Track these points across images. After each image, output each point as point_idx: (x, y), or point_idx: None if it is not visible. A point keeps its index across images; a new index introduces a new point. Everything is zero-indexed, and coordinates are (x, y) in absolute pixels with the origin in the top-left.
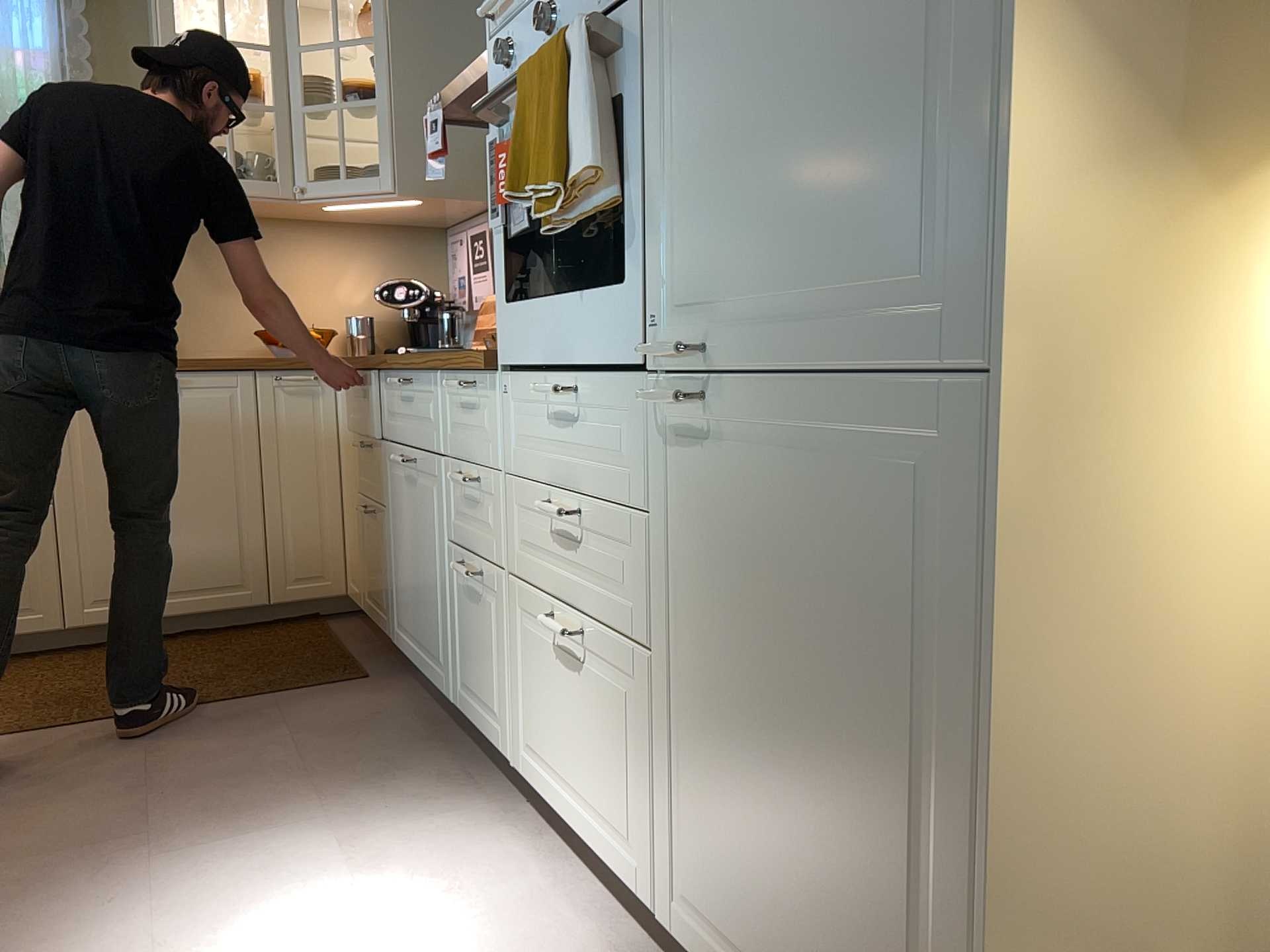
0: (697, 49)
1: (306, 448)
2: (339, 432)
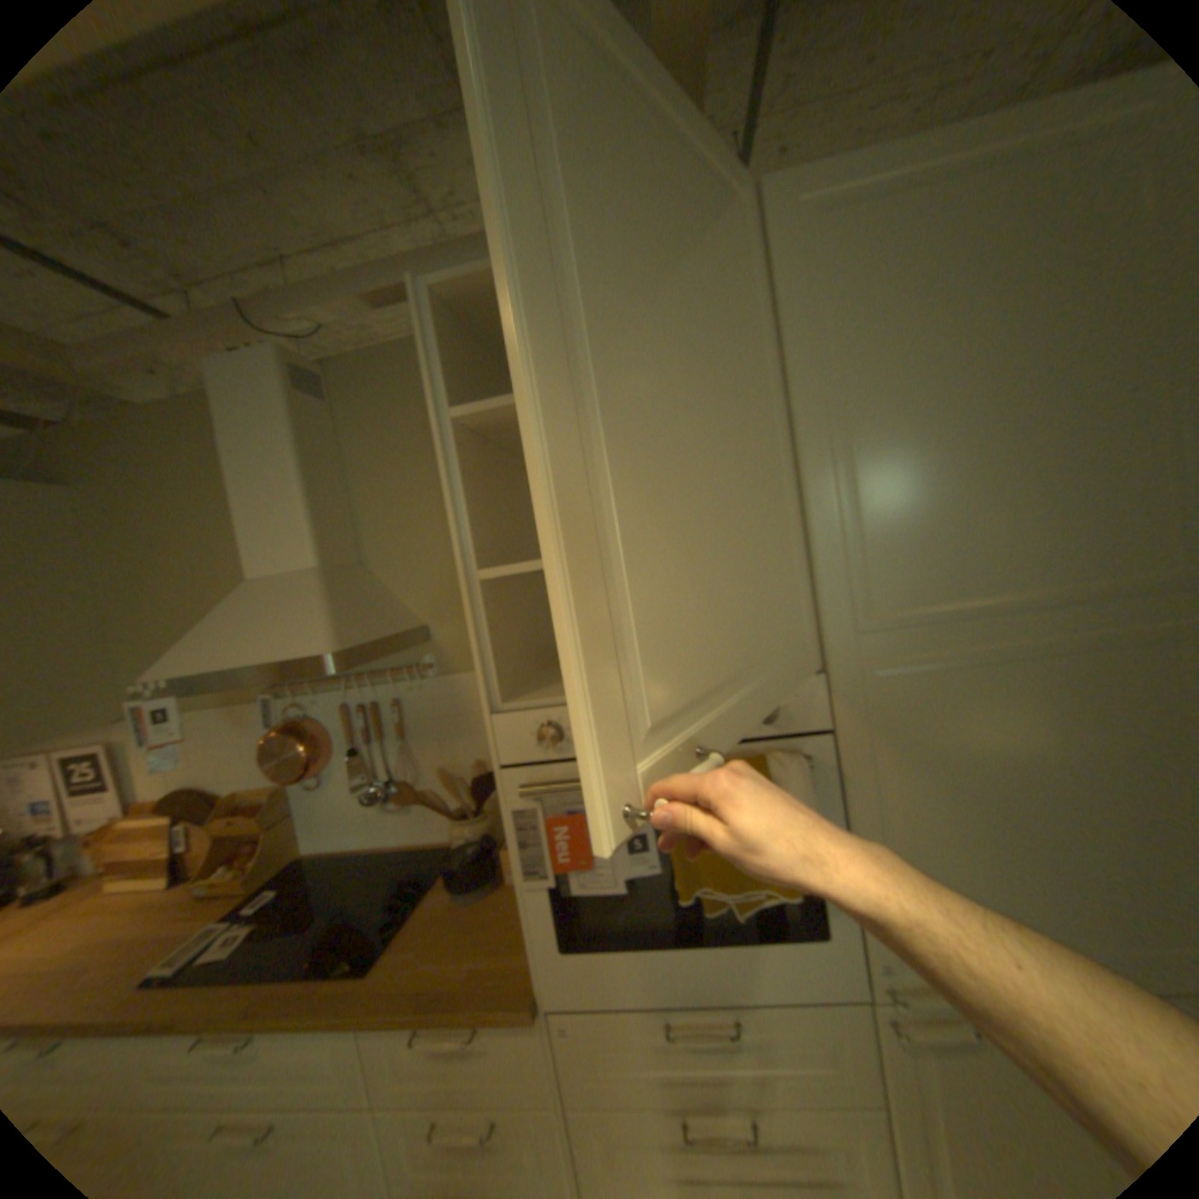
0: (920, 789)
1: None
2: None
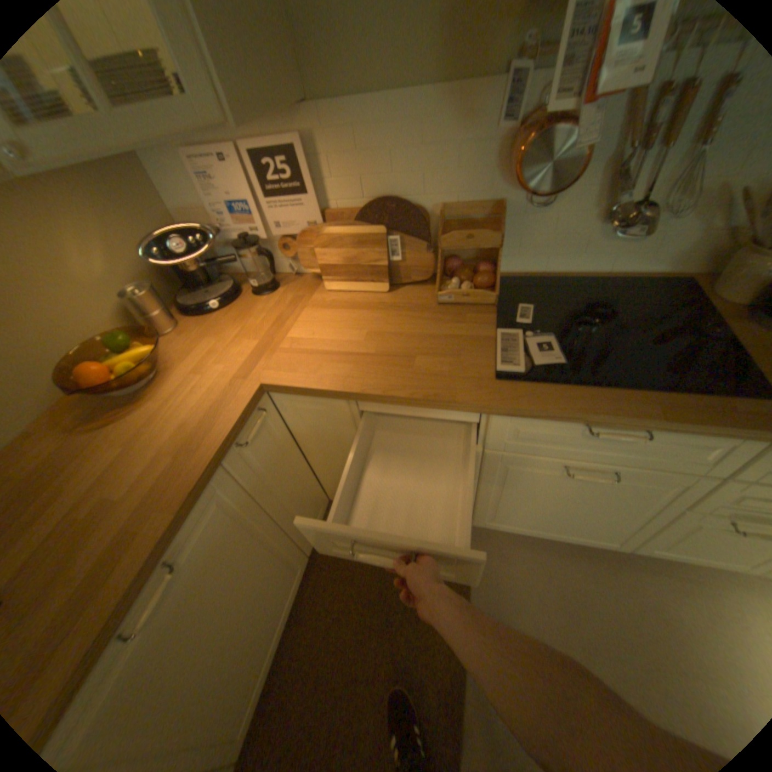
0: None
1: (279, 464)
2: (295, 430)
